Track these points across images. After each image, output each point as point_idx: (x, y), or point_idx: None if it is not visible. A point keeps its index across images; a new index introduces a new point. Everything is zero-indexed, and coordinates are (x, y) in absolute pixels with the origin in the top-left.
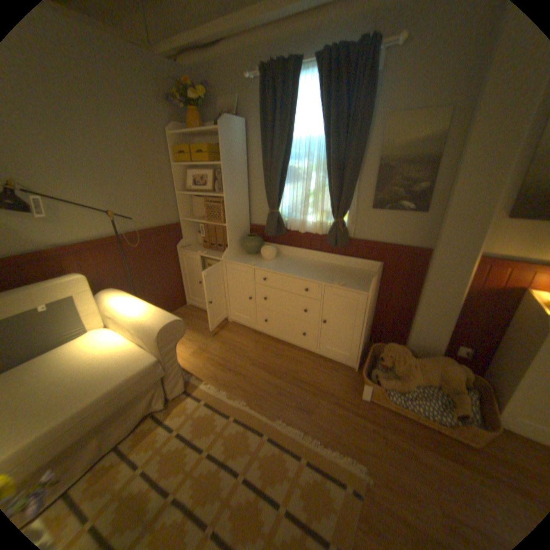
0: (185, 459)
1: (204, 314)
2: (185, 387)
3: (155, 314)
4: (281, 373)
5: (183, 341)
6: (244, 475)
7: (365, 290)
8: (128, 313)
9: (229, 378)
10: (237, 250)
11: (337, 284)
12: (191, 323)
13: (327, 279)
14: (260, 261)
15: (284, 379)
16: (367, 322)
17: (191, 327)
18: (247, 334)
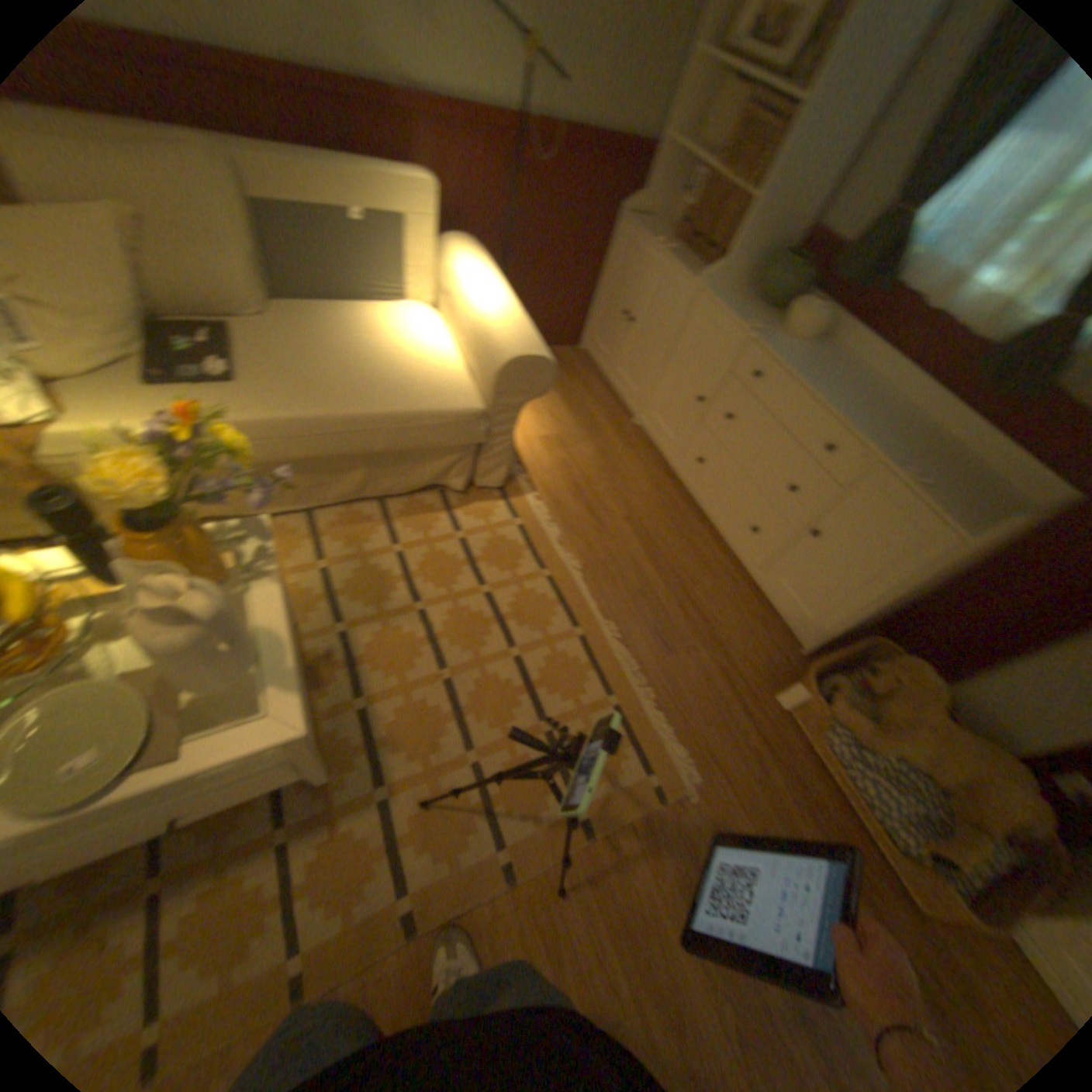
0: (461, 578)
1: (600, 386)
2: (509, 485)
3: (520, 329)
4: (667, 566)
5: (542, 410)
6: (524, 653)
7: (972, 529)
8: (479, 302)
9: (580, 516)
10: (742, 279)
11: (914, 479)
12: (570, 389)
13: (900, 455)
14: (777, 331)
15: (665, 578)
16: (909, 593)
17: (567, 395)
18: (653, 466)
